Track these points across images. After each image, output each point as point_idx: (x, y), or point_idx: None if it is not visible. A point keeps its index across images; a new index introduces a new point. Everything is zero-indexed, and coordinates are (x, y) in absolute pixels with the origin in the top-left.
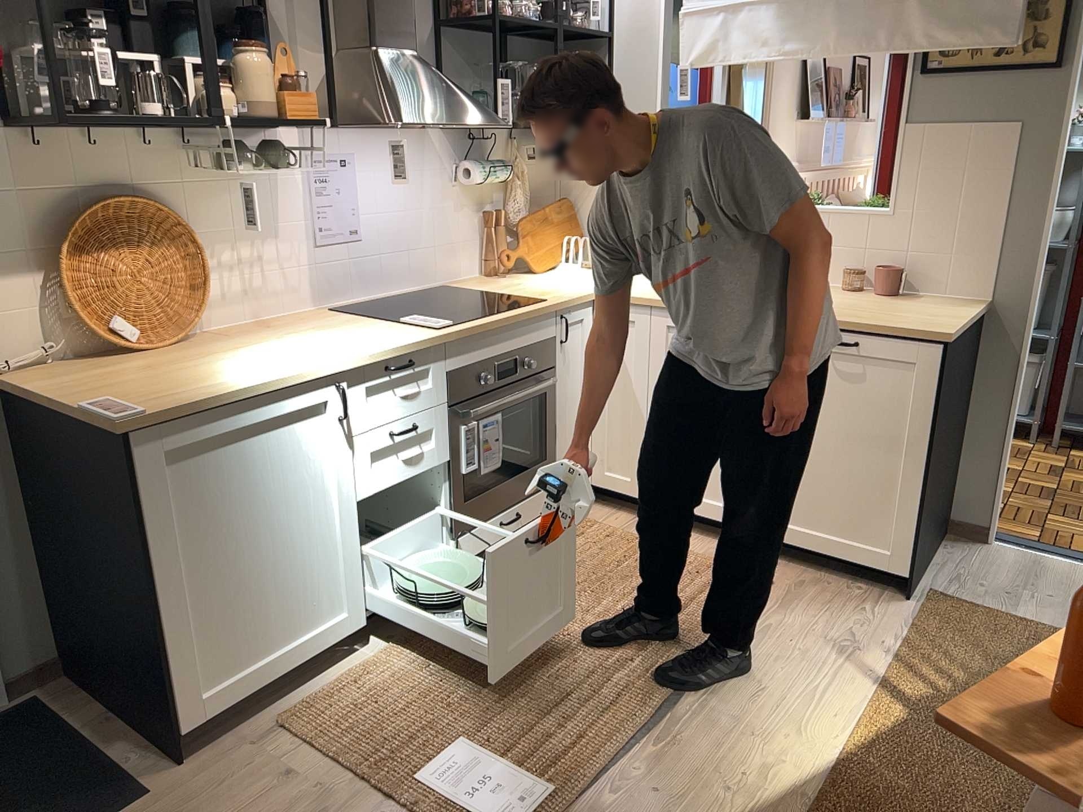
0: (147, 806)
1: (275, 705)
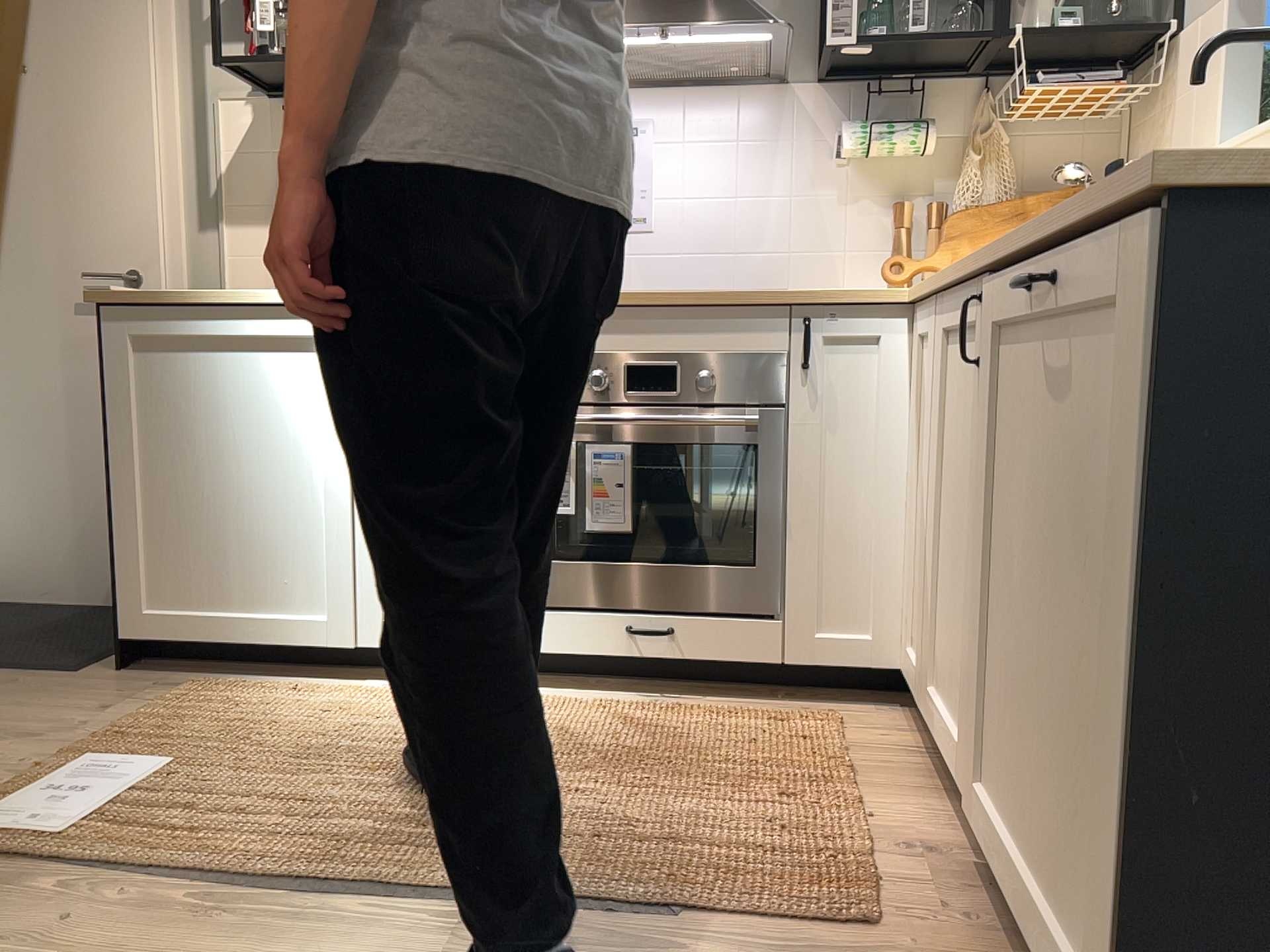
0: (55, 677)
1: (225, 677)
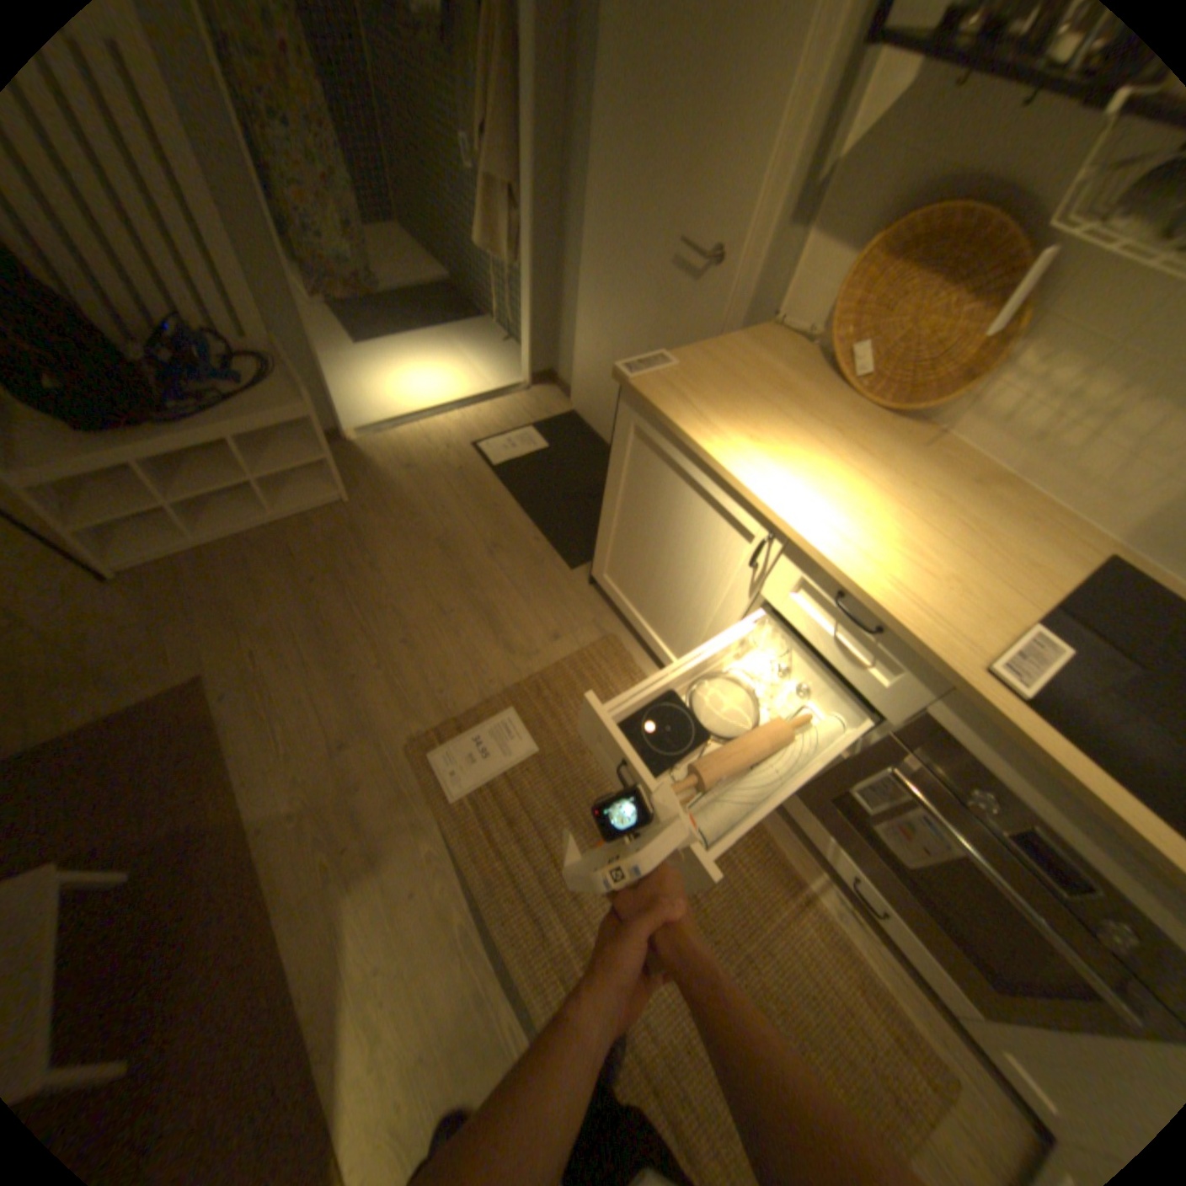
0: (561, 569)
1: (630, 636)
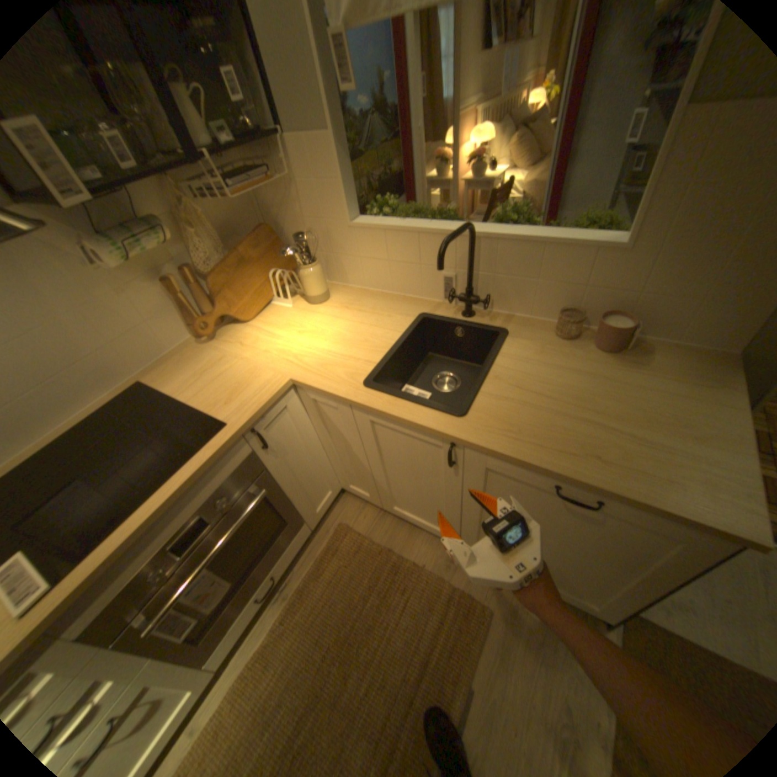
0: None
1: None
